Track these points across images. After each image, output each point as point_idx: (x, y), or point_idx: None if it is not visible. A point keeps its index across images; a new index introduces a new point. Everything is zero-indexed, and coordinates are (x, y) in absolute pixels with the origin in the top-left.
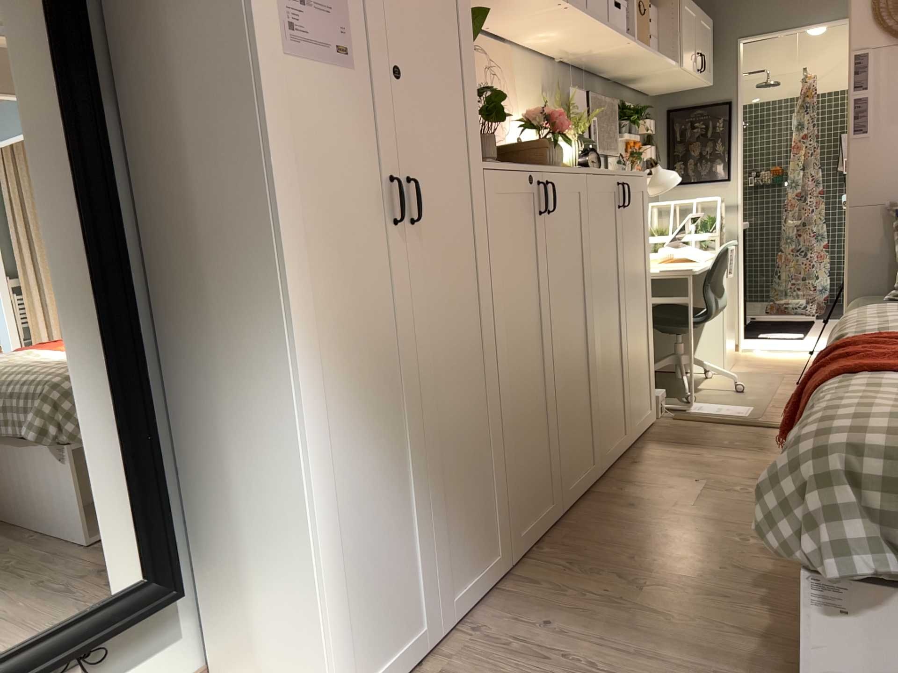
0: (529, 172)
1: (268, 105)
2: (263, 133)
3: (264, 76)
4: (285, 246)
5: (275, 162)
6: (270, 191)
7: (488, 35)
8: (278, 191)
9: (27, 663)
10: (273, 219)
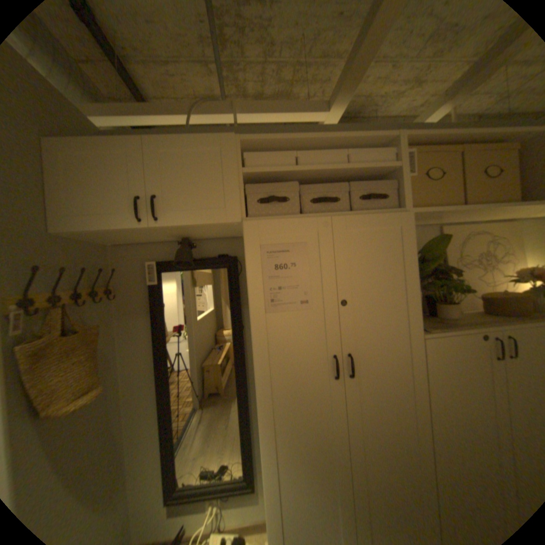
0: (484, 334)
1: (258, 337)
2: (253, 350)
3: (257, 326)
4: (262, 395)
5: (259, 360)
6: (255, 373)
7: (493, 222)
8: (260, 372)
9: (202, 493)
10: (256, 384)
